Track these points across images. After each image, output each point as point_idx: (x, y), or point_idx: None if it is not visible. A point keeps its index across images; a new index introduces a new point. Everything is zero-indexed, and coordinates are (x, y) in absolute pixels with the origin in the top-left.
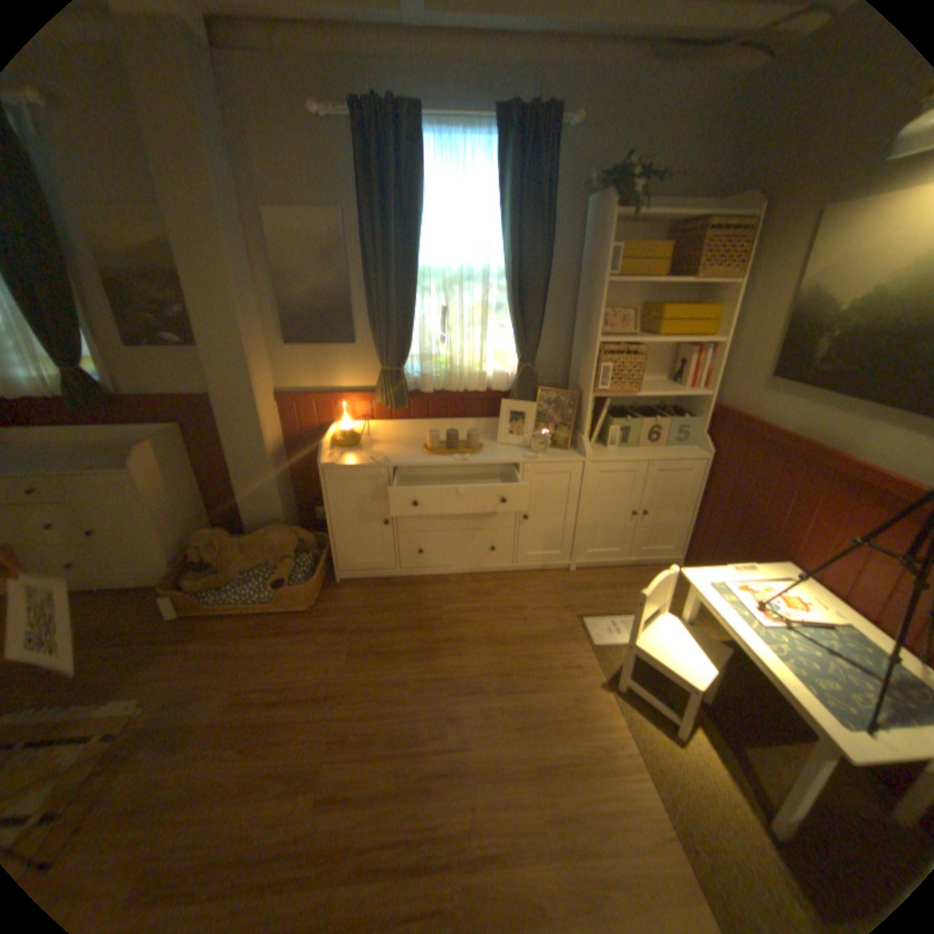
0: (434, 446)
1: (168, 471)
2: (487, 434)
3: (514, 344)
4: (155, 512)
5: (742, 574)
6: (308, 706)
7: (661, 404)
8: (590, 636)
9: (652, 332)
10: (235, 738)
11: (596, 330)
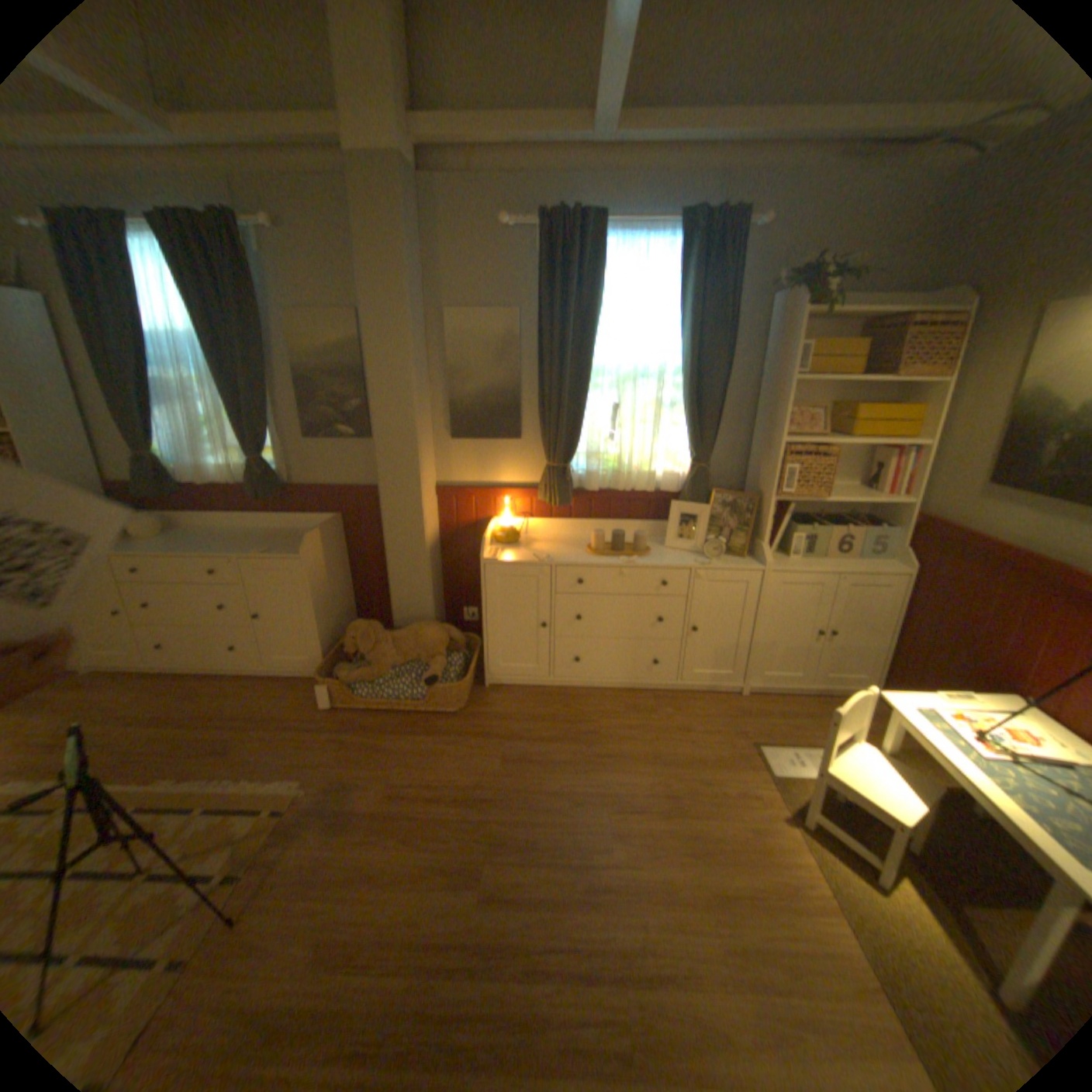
0: (599, 546)
1: (329, 560)
2: (652, 538)
3: (687, 442)
4: (317, 600)
5: (956, 702)
6: (466, 806)
7: (853, 512)
8: (769, 766)
9: (843, 433)
10: (395, 829)
11: (781, 429)
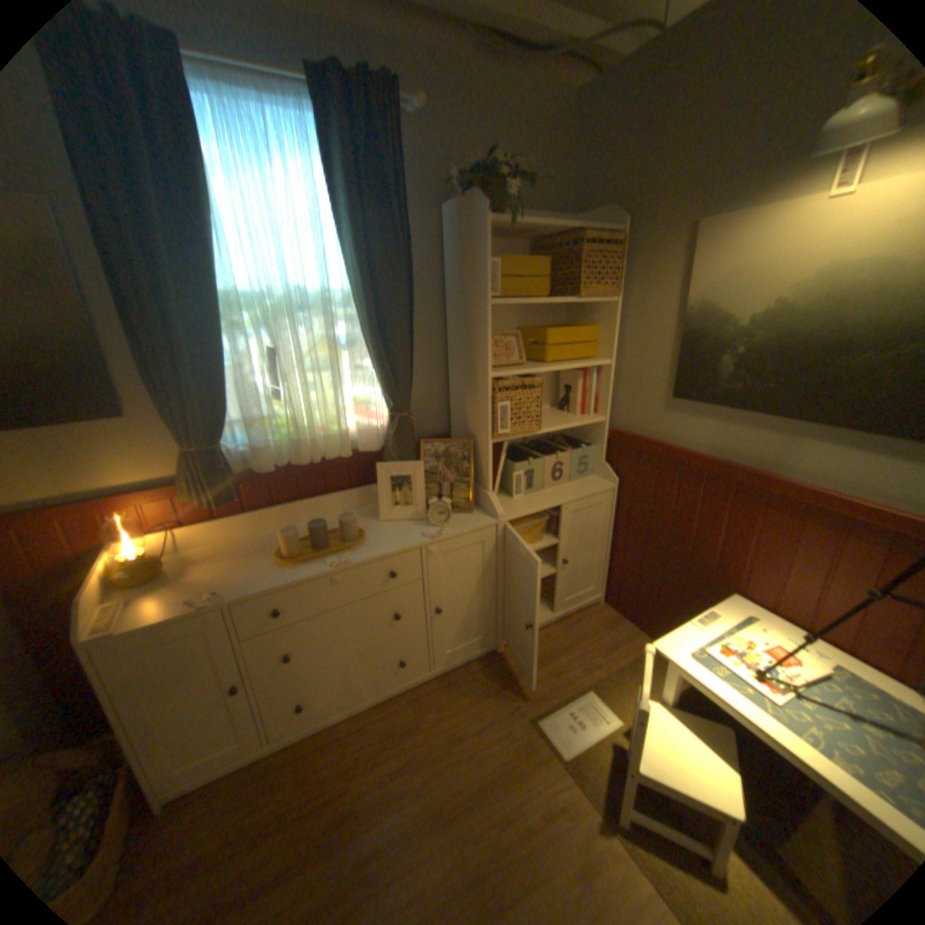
0: (293, 549)
1: None
2: (362, 508)
3: (380, 387)
4: None
5: (710, 628)
6: None
7: (549, 434)
8: (555, 749)
9: (536, 359)
10: None
11: (486, 364)
